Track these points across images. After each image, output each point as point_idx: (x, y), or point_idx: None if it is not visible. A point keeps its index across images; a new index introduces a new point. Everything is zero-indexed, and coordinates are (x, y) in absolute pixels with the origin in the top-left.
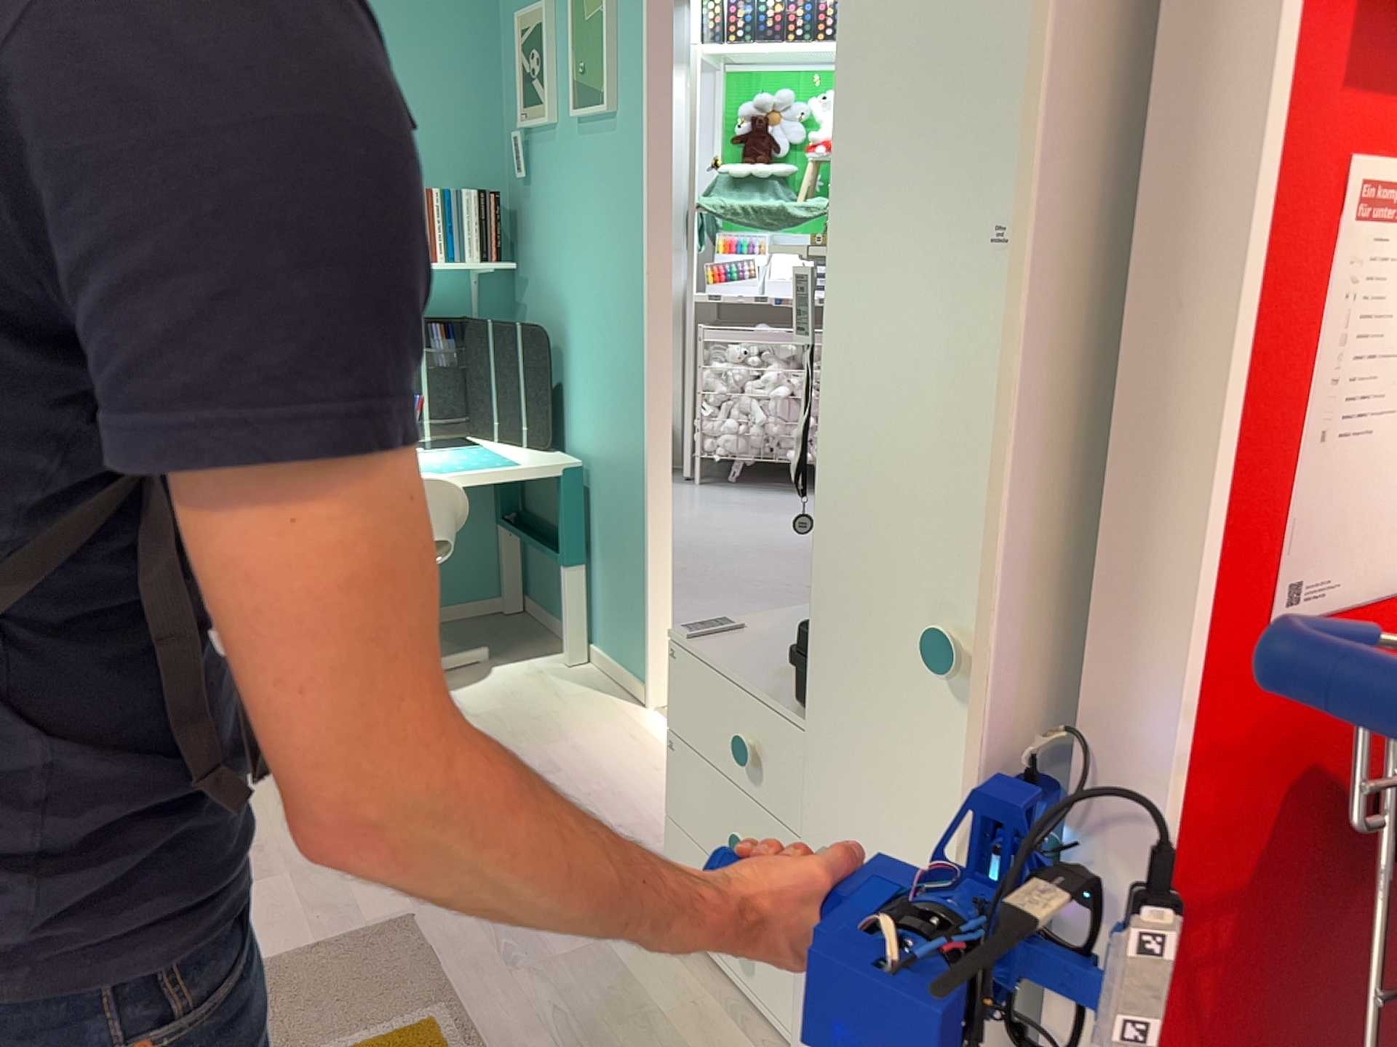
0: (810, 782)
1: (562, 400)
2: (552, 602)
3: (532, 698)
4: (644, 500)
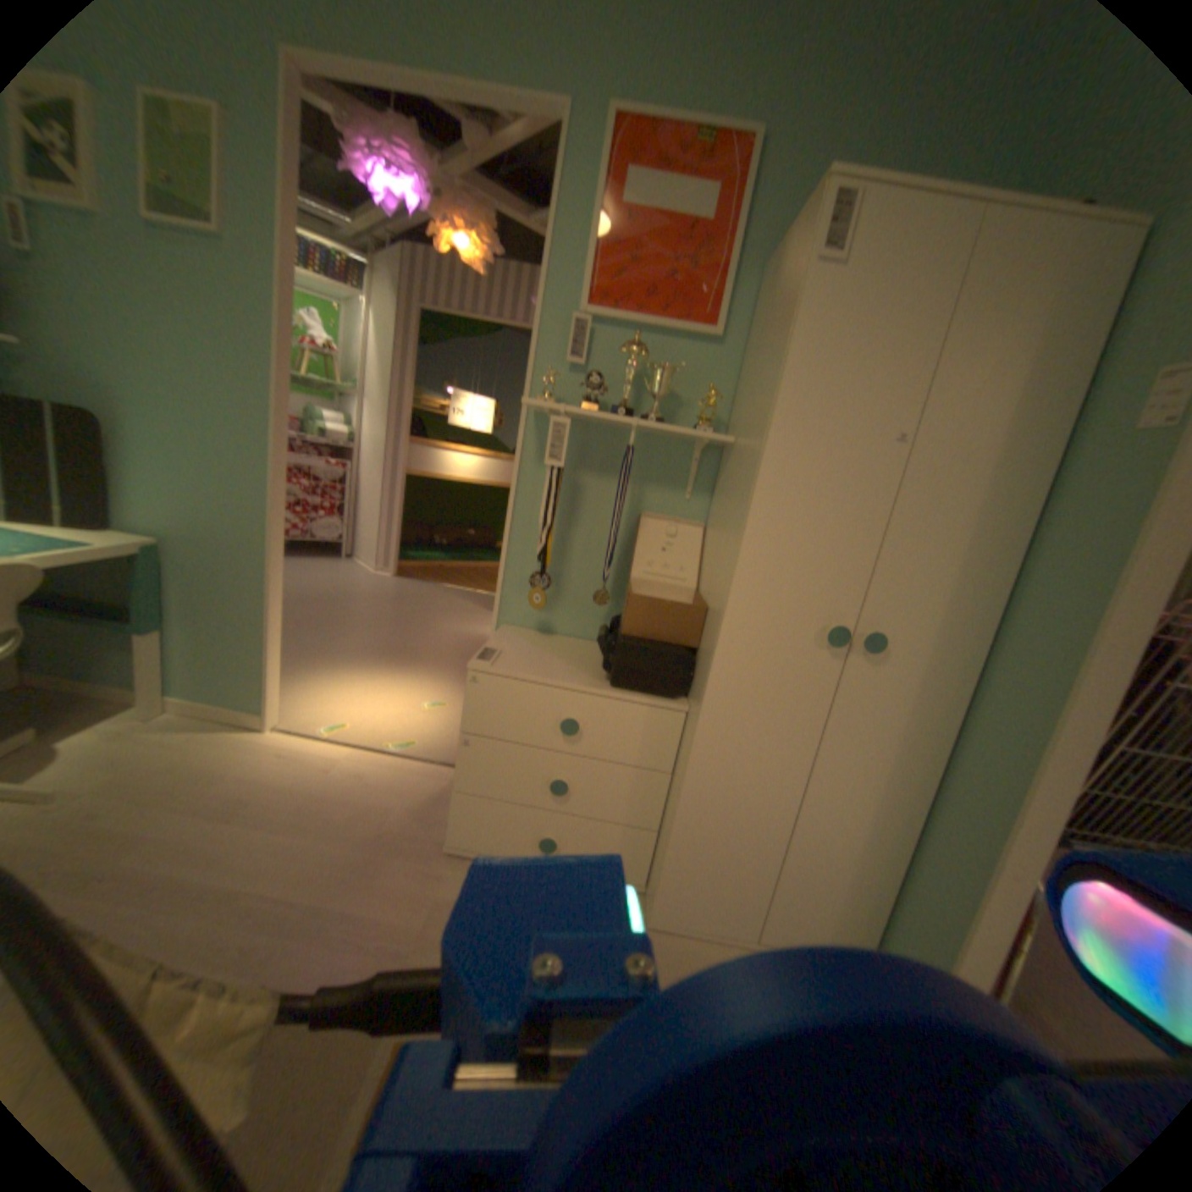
0: (701, 727)
1: (109, 487)
2: (85, 671)
3: (142, 758)
4: (263, 574)
